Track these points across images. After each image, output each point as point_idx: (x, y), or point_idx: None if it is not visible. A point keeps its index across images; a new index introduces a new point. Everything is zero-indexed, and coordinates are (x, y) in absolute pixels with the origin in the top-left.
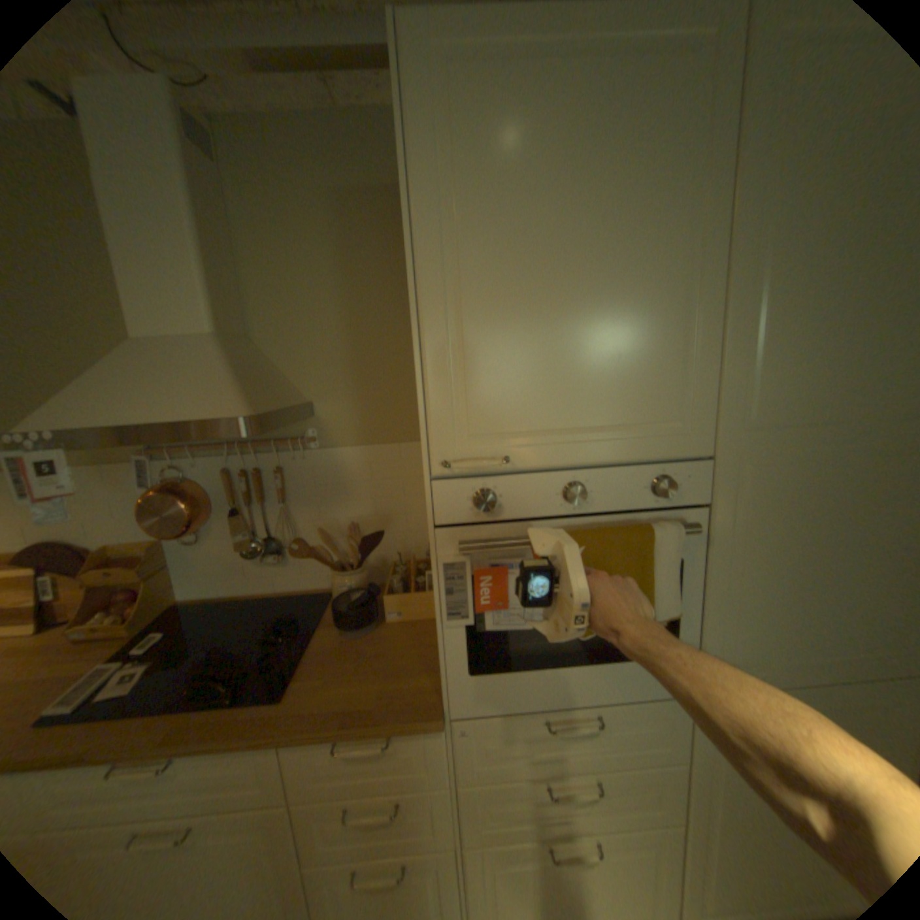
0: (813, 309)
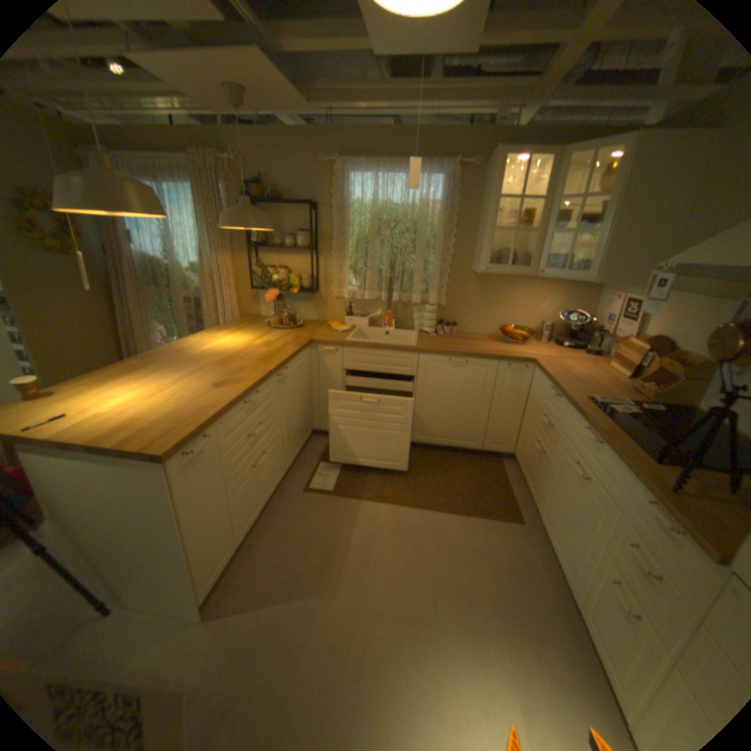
0: None
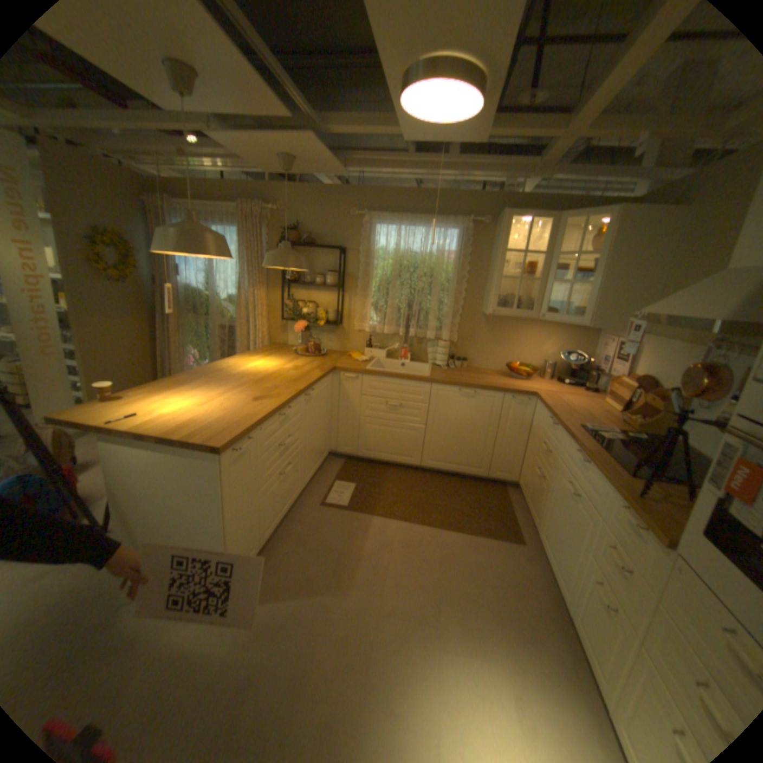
0: None
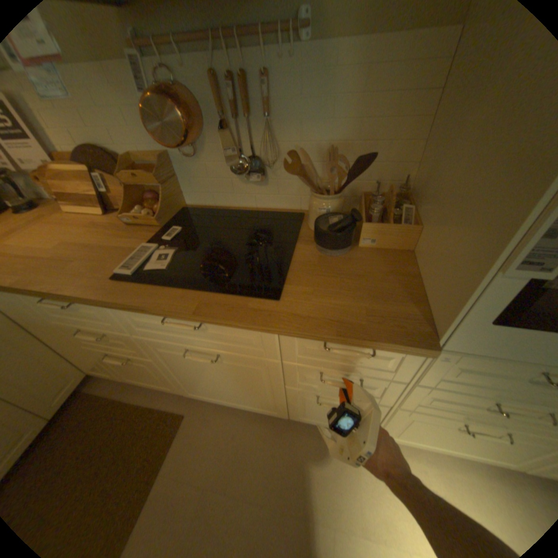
0: None
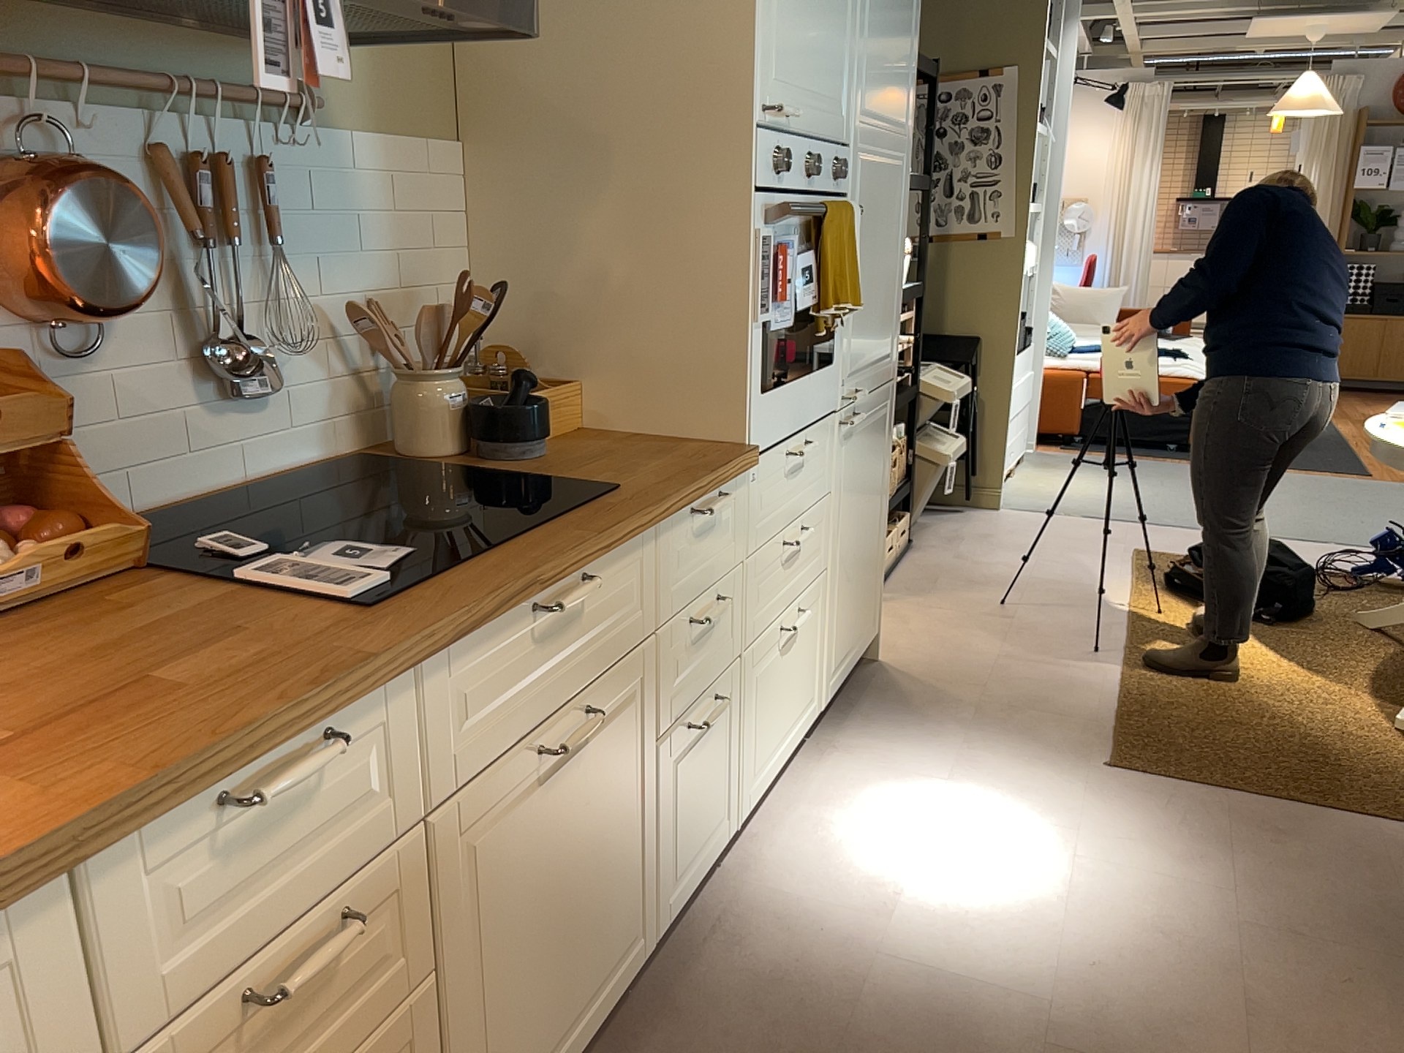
0: (880, 24)
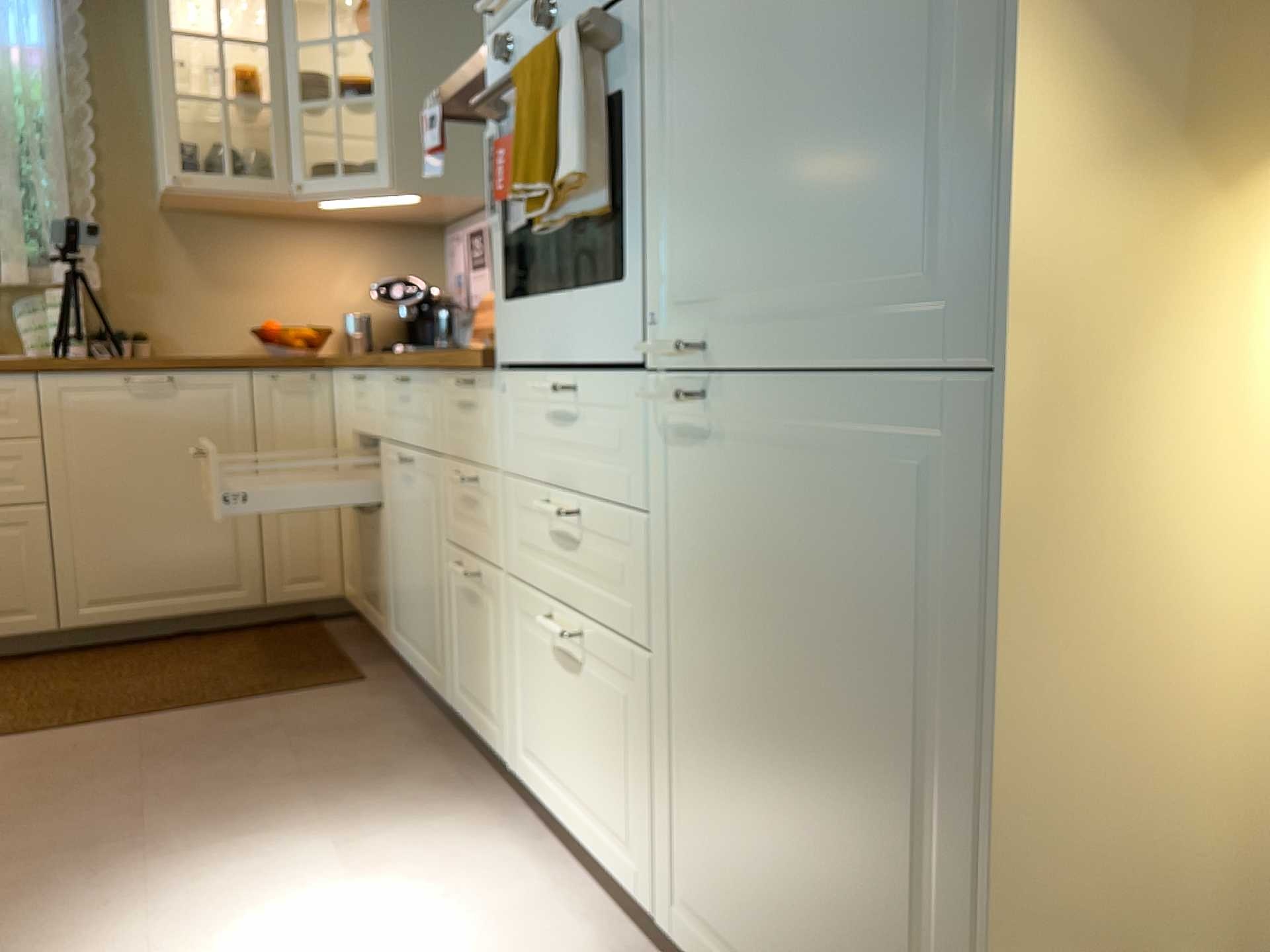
0: None
